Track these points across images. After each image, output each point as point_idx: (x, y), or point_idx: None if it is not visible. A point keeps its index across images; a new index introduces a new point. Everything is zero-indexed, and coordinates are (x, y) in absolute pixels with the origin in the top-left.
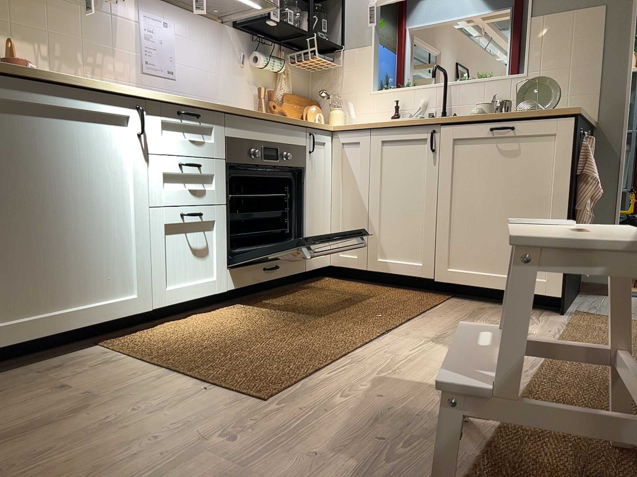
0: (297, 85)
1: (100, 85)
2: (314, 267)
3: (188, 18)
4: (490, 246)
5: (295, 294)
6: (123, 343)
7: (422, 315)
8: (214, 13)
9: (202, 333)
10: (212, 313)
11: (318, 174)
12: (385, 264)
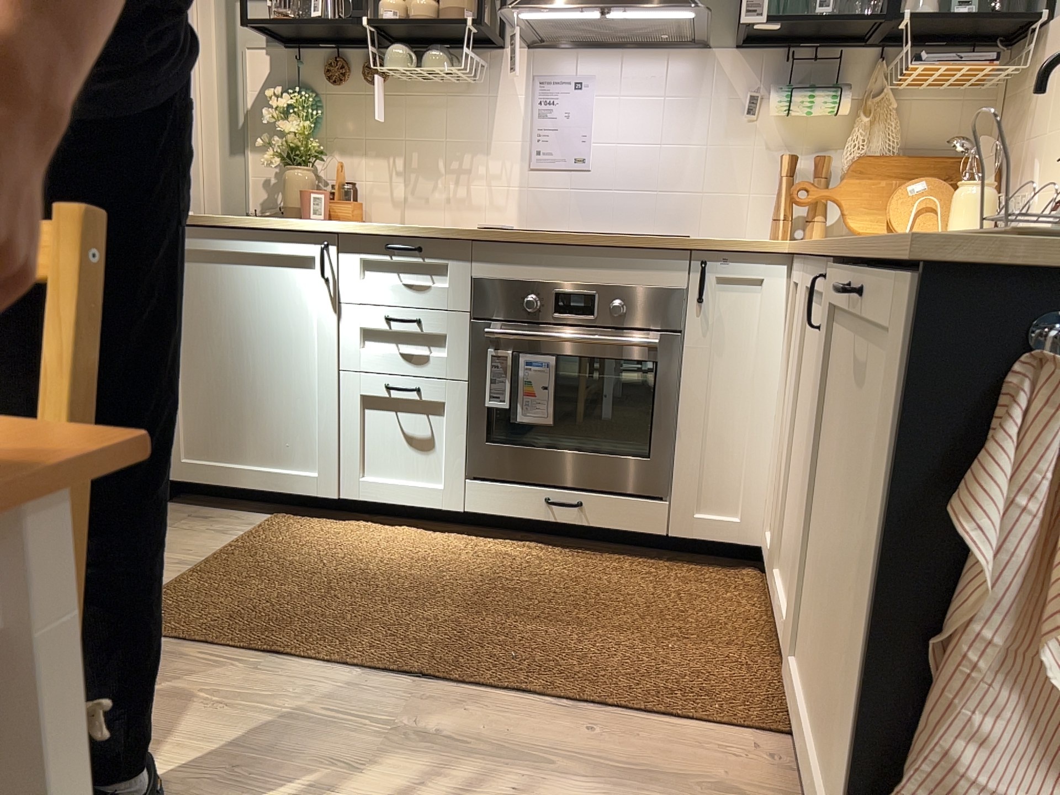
0: (933, 132)
1: (297, 222)
2: (698, 535)
3: (621, 63)
4: (819, 647)
5: (598, 566)
6: (287, 522)
7: (551, 702)
8: (662, 42)
9: (330, 548)
10: (439, 535)
11: (730, 349)
12: (774, 586)
